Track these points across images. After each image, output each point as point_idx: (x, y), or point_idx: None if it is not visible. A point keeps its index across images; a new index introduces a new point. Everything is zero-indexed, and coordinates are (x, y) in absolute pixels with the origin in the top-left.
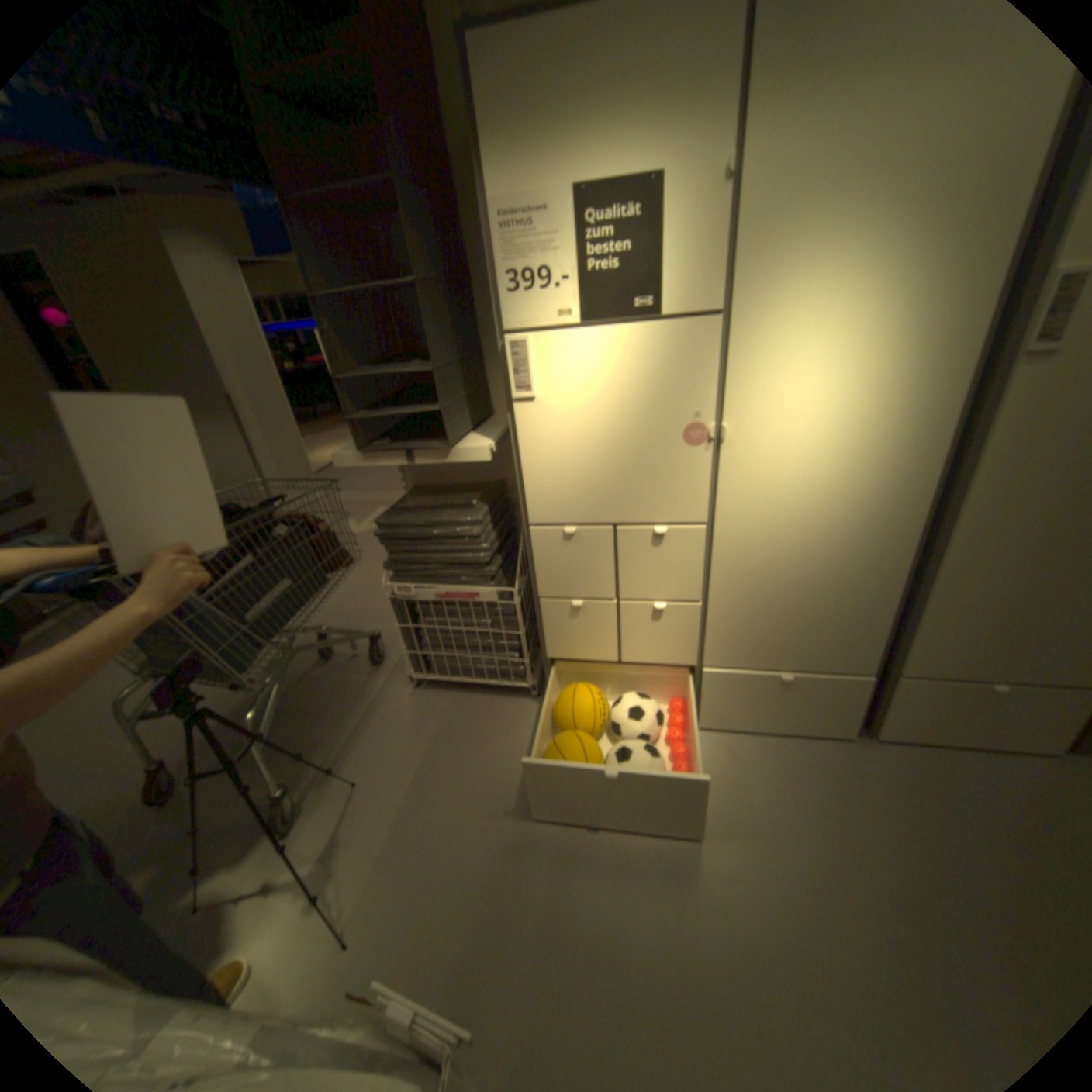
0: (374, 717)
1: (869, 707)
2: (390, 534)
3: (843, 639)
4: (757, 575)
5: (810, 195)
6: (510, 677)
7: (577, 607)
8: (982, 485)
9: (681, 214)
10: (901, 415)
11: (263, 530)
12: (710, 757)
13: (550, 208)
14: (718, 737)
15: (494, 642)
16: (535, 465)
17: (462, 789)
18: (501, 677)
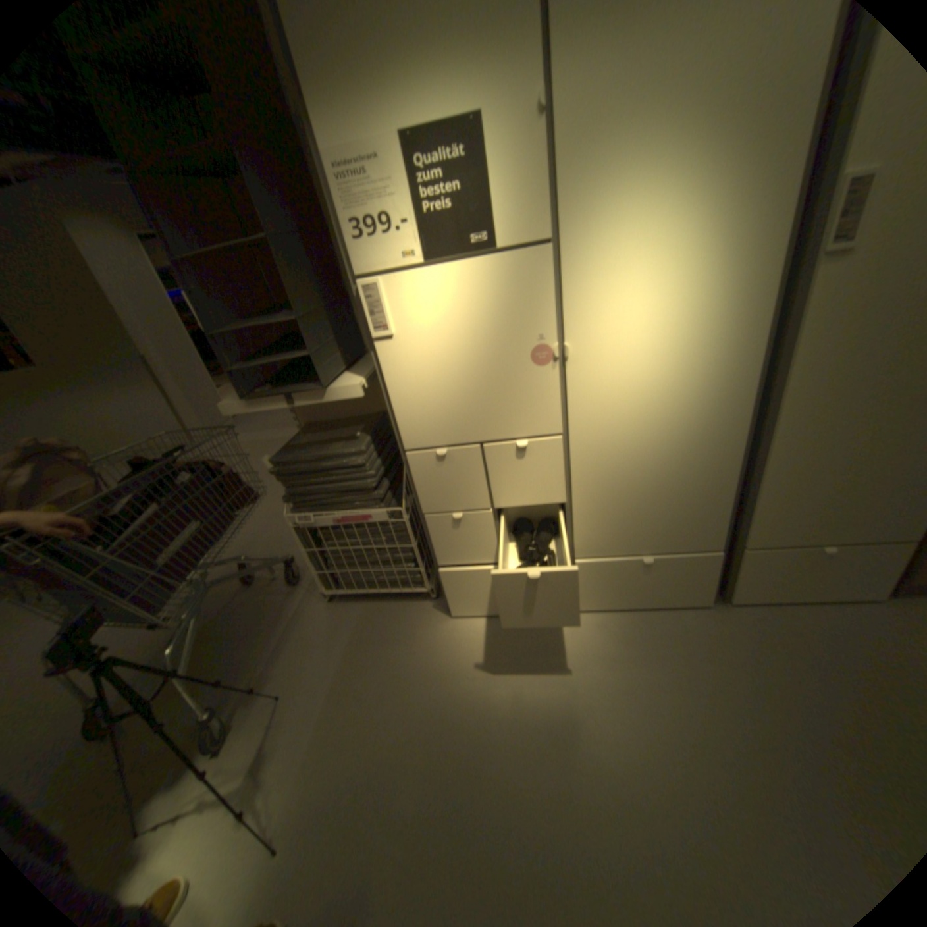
0: (292, 633)
1: (720, 577)
2: (283, 471)
3: (692, 522)
4: (611, 475)
5: (616, 124)
6: (409, 584)
7: (457, 519)
8: (797, 377)
9: (501, 151)
10: (721, 321)
11: (165, 479)
12: (589, 636)
13: (379, 156)
14: (595, 617)
15: (390, 557)
16: (401, 397)
17: (373, 691)
18: (401, 586)
